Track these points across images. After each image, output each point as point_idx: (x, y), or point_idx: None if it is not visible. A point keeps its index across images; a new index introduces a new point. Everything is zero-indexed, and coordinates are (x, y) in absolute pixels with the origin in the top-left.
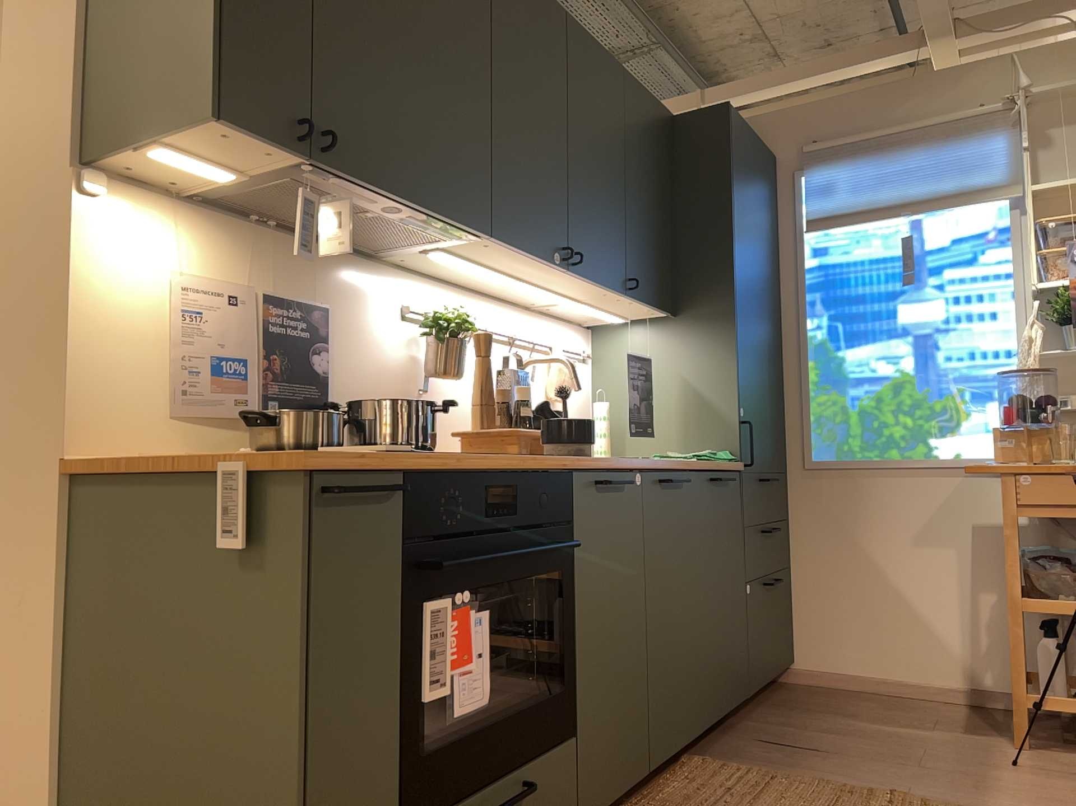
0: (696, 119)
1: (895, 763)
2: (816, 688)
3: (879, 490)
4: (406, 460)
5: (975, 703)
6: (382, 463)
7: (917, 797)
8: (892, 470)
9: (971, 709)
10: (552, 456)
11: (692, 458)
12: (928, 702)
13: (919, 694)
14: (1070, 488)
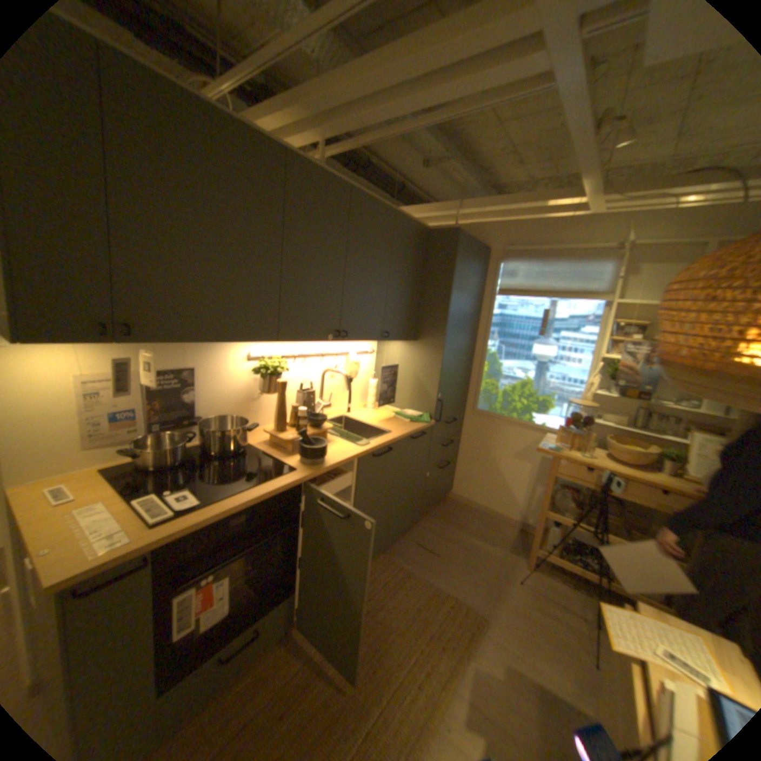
0: (441, 234)
1: (467, 574)
2: (457, 505)
3: (503, 430)
4: (150, 547)
5: (522, 530)
6: (129, 557)
7: (465, 607)
8: (511, 423)
9: (519, 534)
10: (292, 474)
11: (406, 419)
12: (502, 524)
13: (499, 519)
14: (584, 474)
